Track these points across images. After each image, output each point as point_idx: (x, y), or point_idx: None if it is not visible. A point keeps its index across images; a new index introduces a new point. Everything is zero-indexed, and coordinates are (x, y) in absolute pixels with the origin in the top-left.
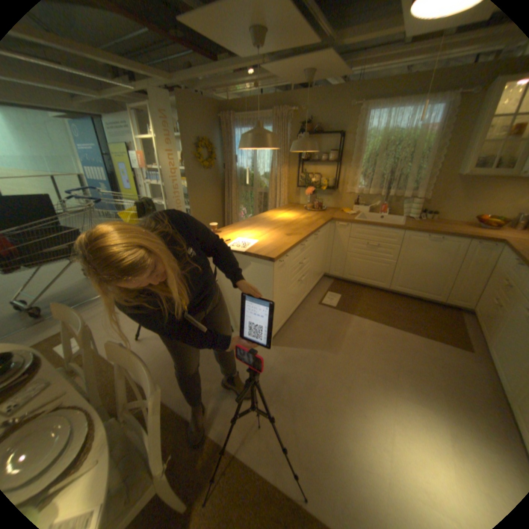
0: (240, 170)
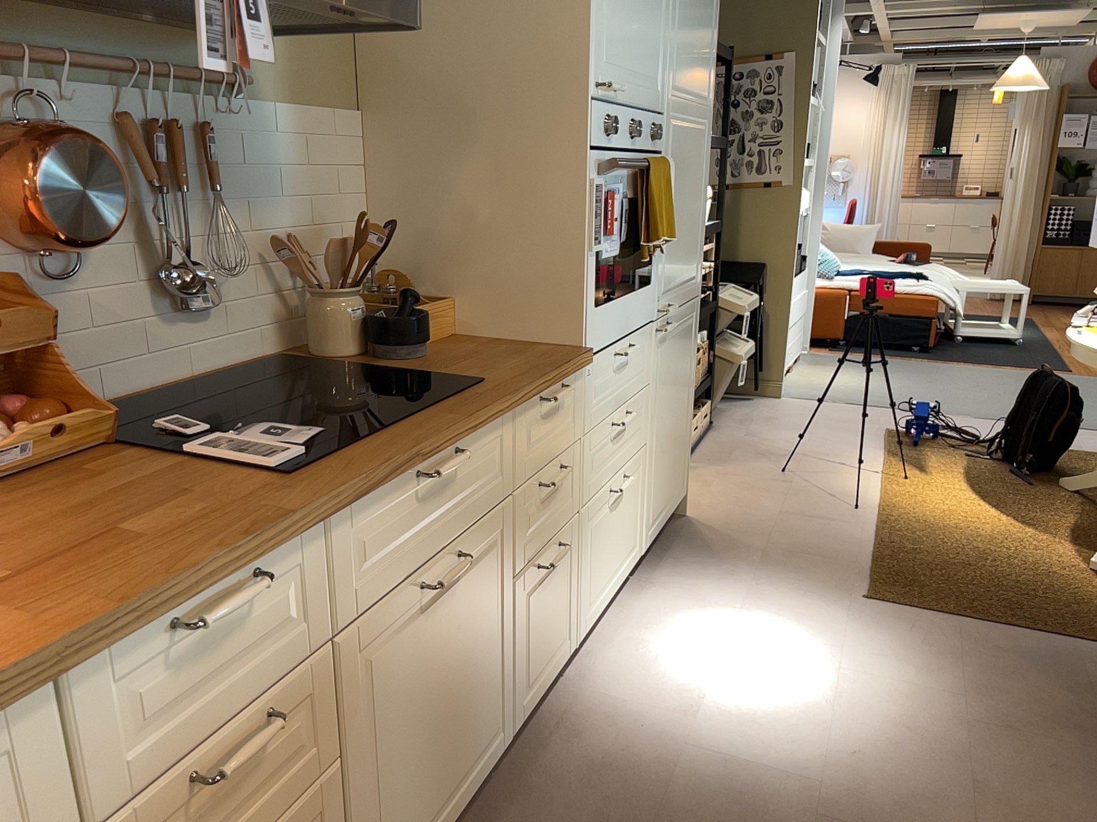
0: None
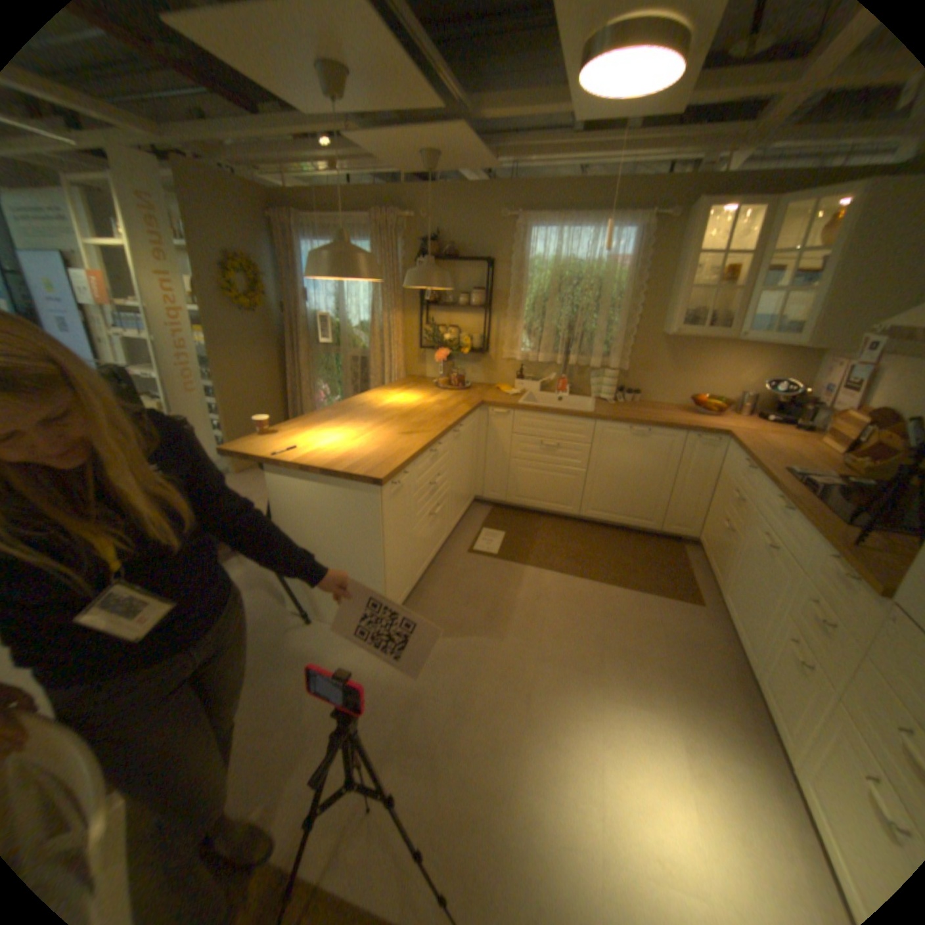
0: (314, 316)
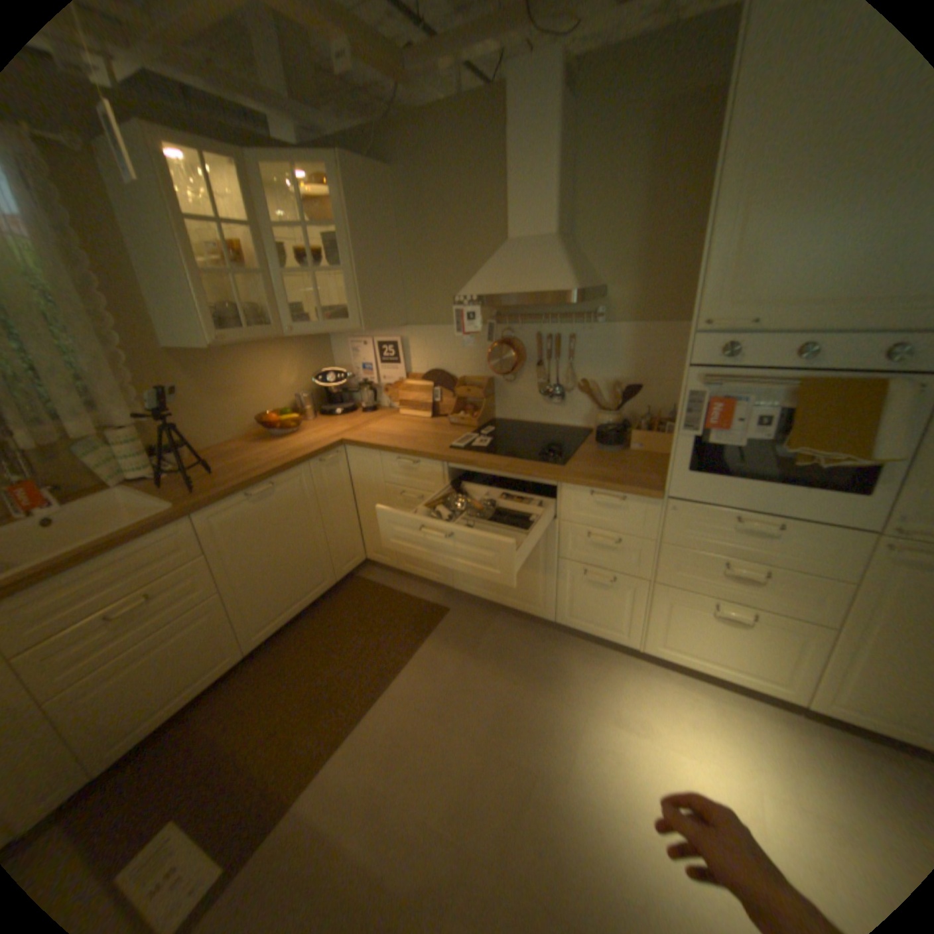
0: None
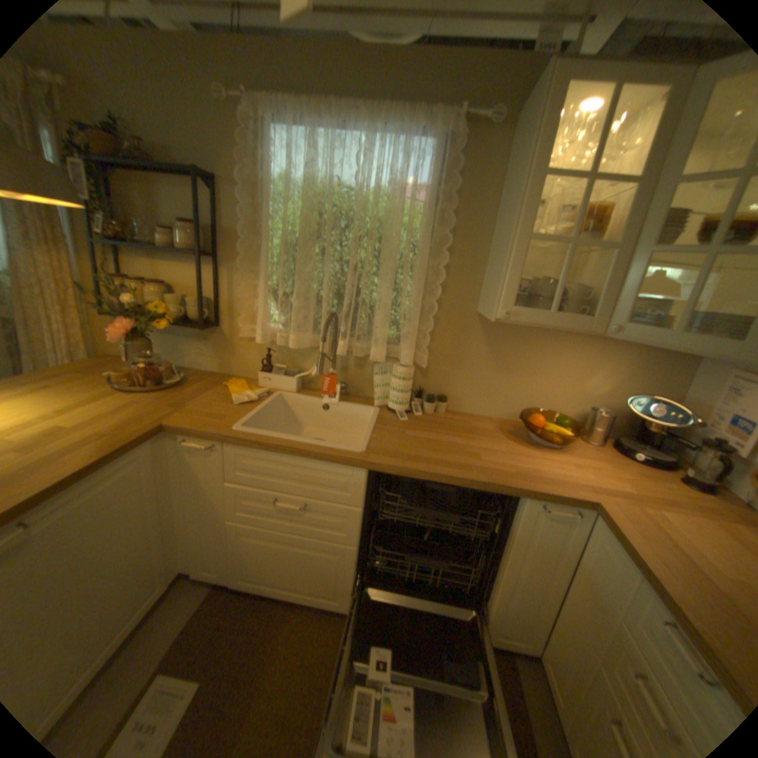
0: None
